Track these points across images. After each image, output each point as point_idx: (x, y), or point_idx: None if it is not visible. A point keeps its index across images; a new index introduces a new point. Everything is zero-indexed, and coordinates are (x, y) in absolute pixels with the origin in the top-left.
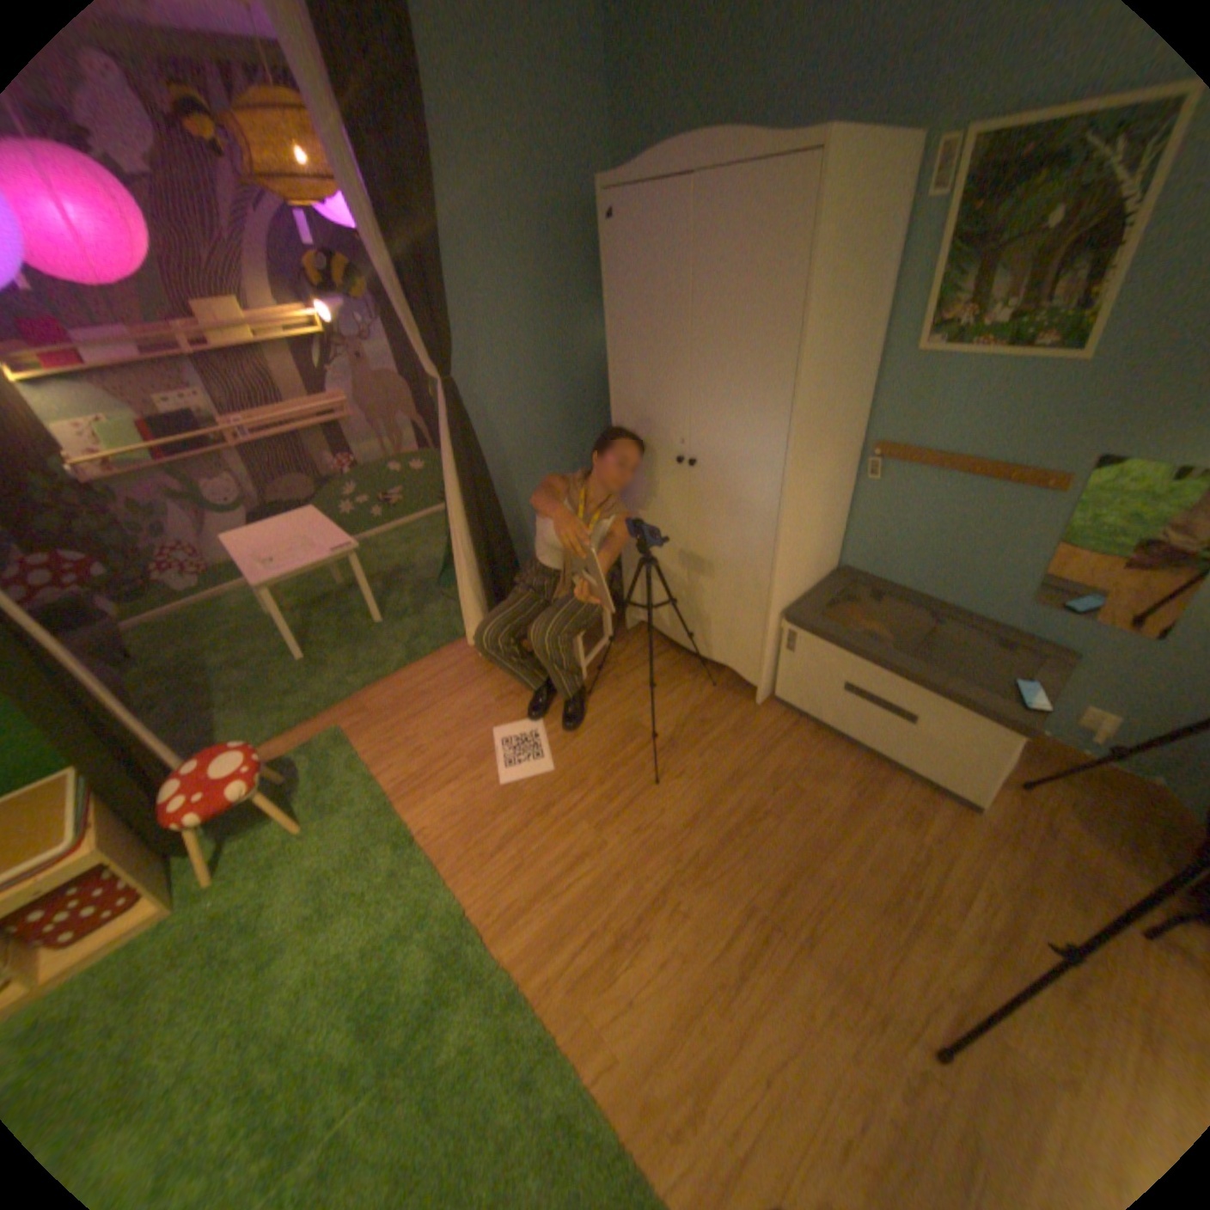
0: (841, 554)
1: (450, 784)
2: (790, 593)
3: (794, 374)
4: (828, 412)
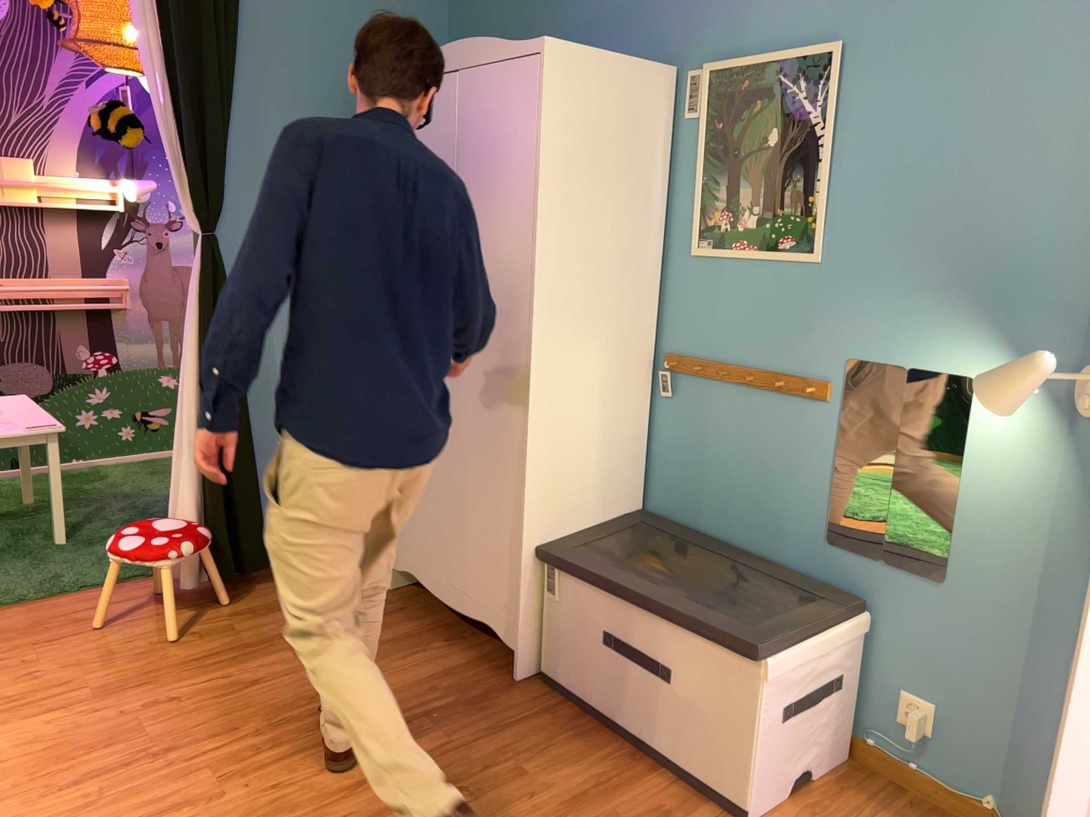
0: (647, 492)
1: (54, 712)
2: (558, 514)
3: (531, 241)
4: (588, 296)
